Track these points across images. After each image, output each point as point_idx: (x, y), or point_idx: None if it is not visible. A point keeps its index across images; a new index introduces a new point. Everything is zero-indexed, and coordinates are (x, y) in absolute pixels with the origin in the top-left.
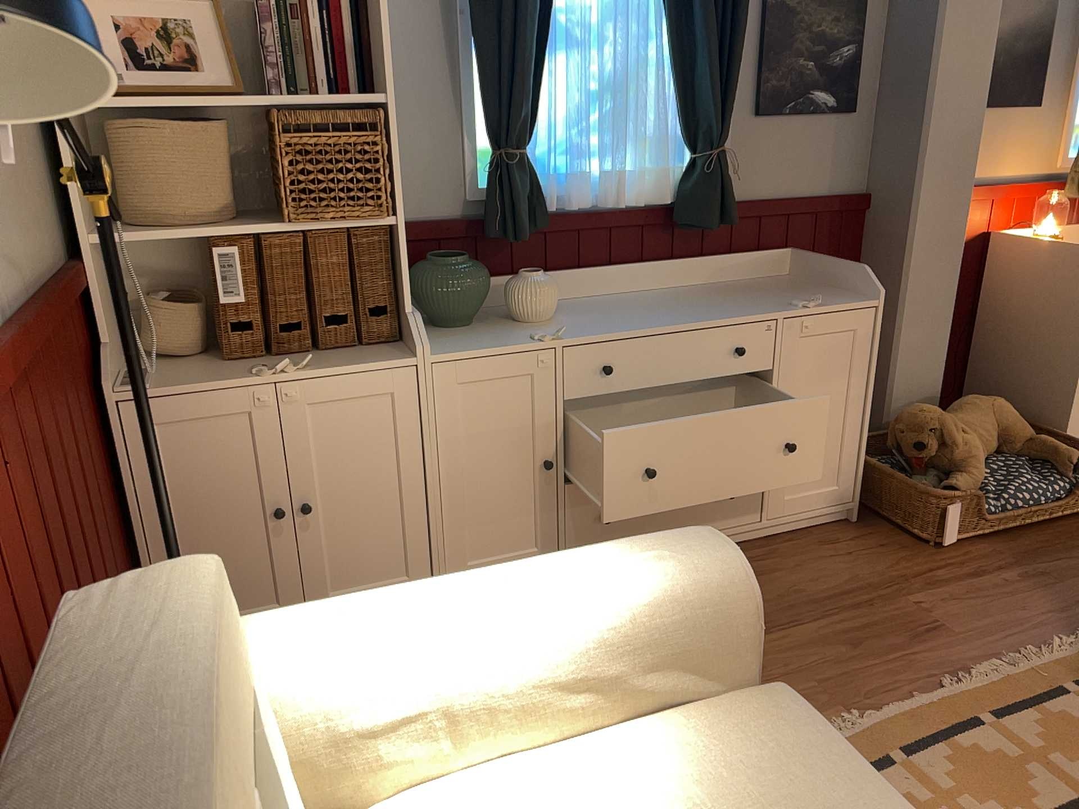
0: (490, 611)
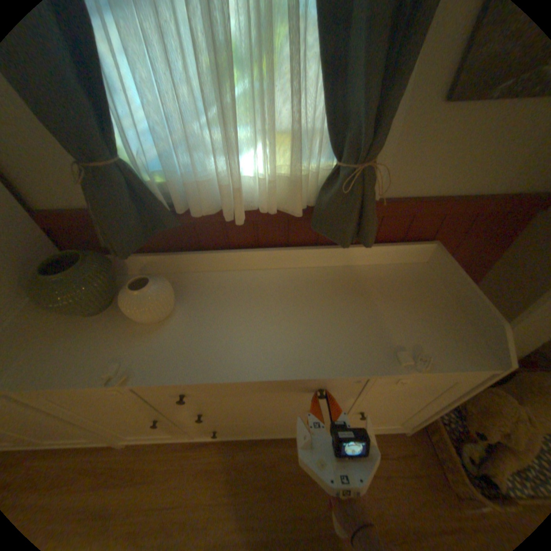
0: None
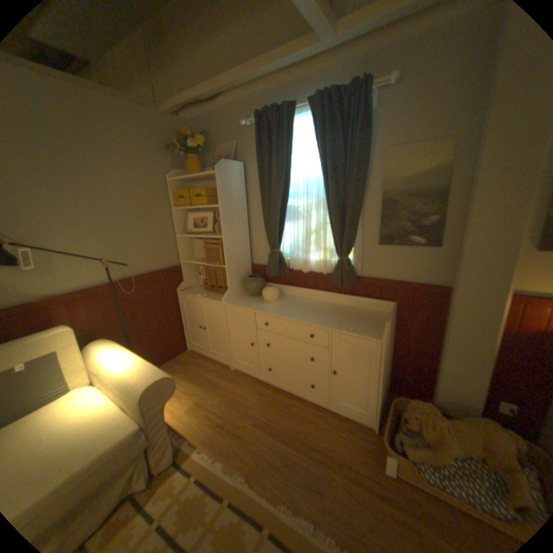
0: (114, 364)
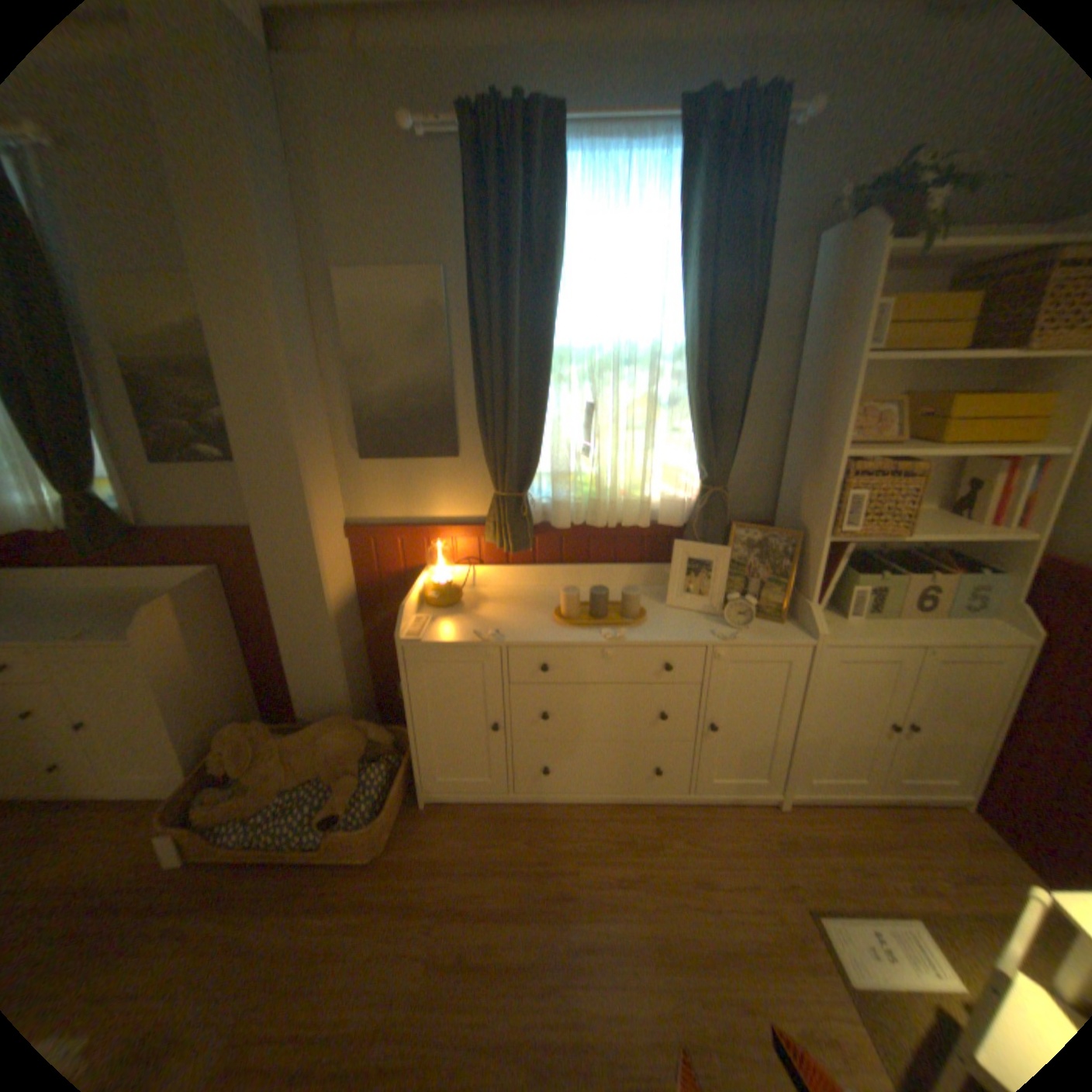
0: None
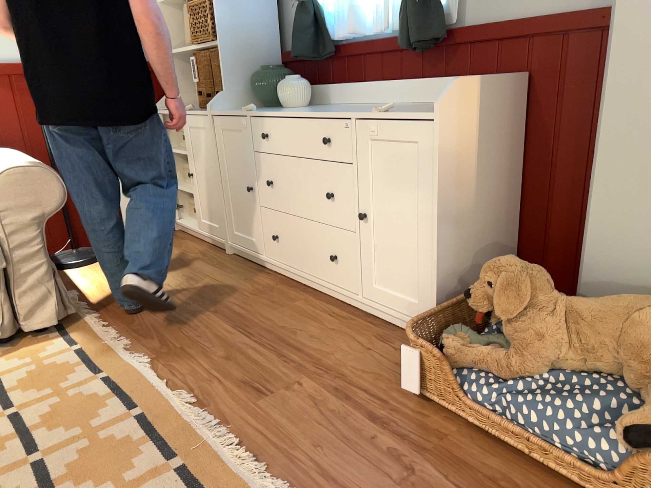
0: None
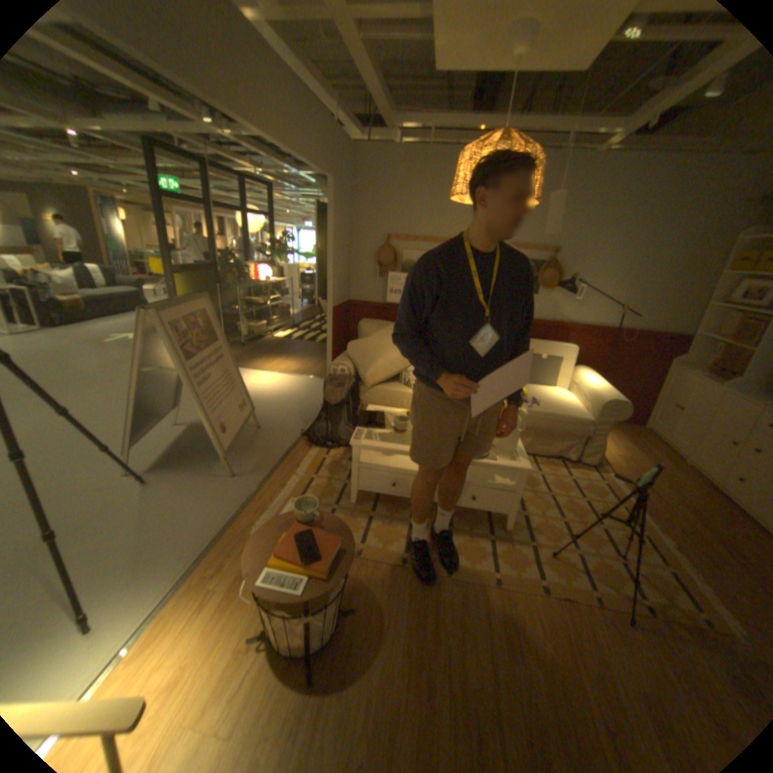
0: (594, 382)
